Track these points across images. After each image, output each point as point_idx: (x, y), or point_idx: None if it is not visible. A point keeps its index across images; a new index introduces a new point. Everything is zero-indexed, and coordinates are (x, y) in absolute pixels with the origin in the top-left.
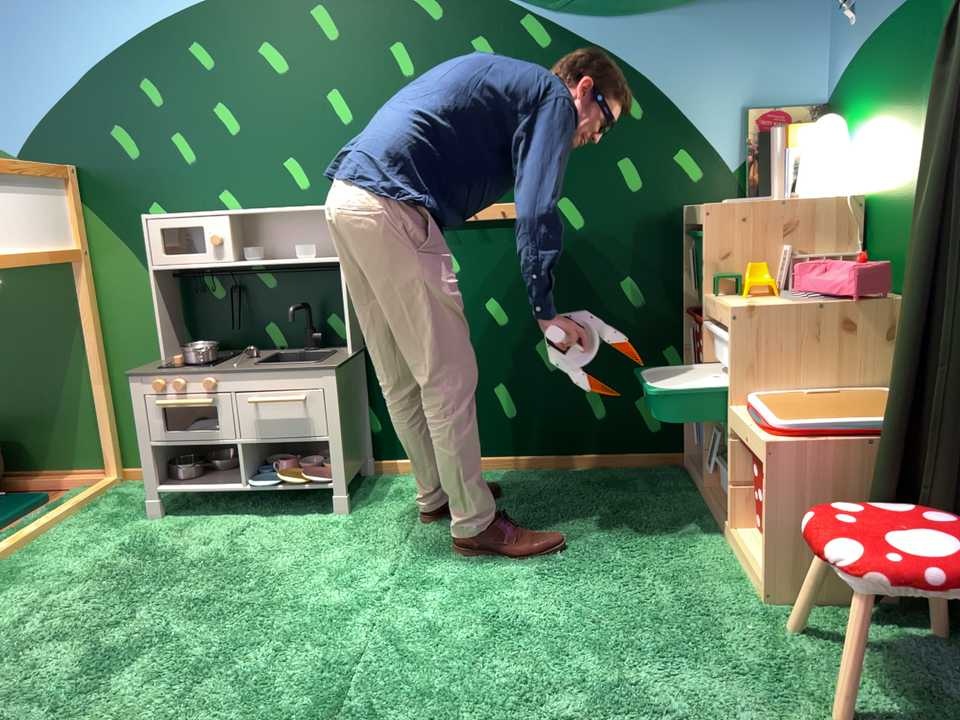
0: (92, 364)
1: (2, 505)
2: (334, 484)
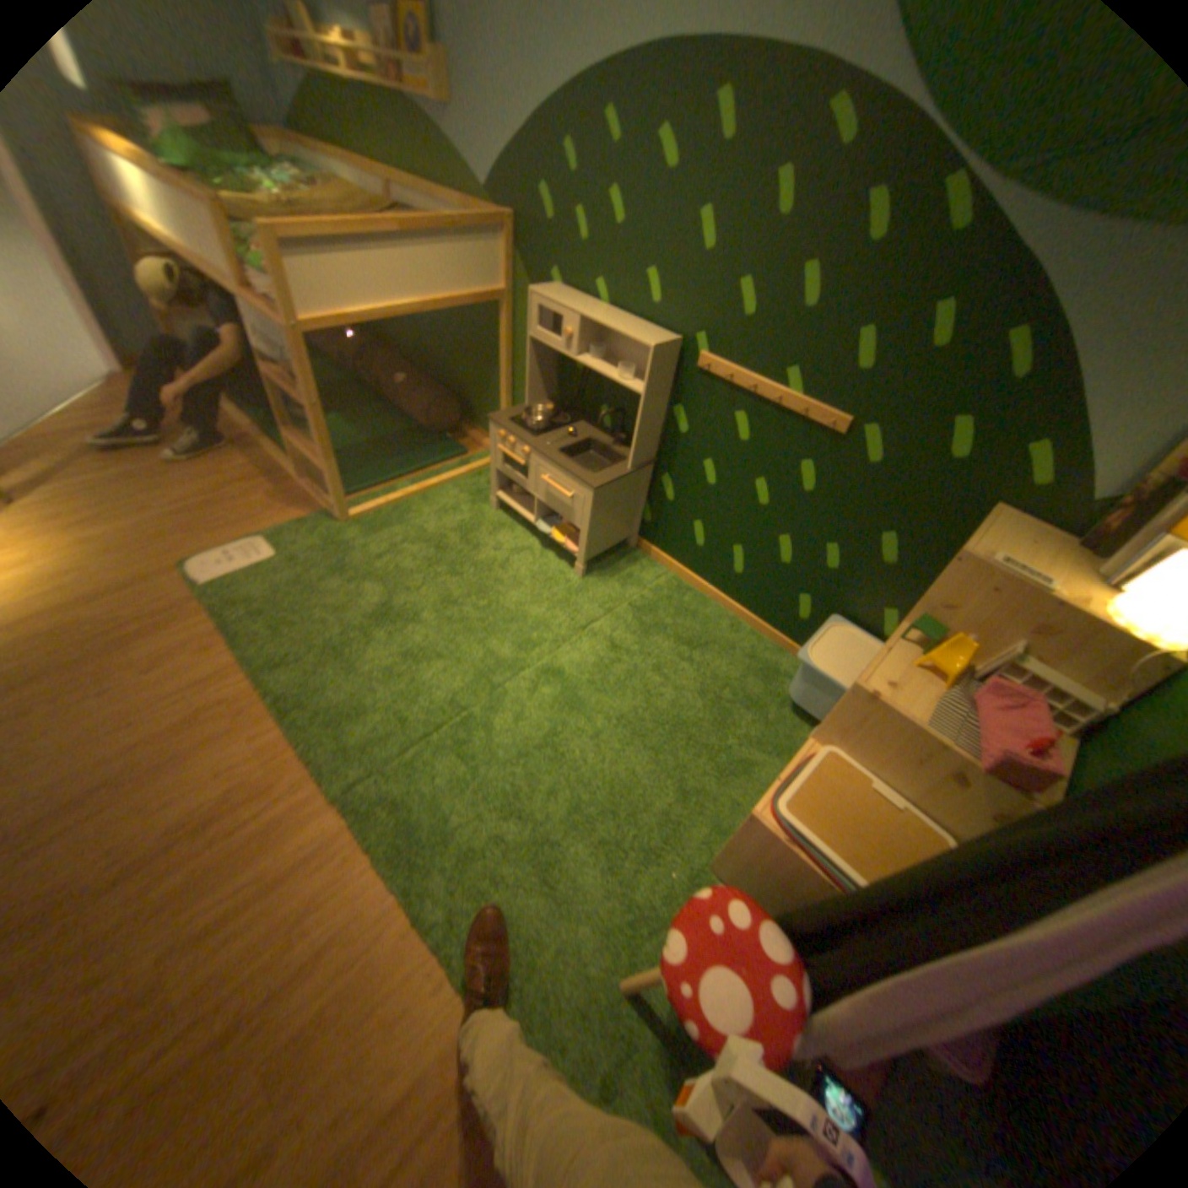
0: (502, 380)
1: (443, 449)
2: (578, 558)
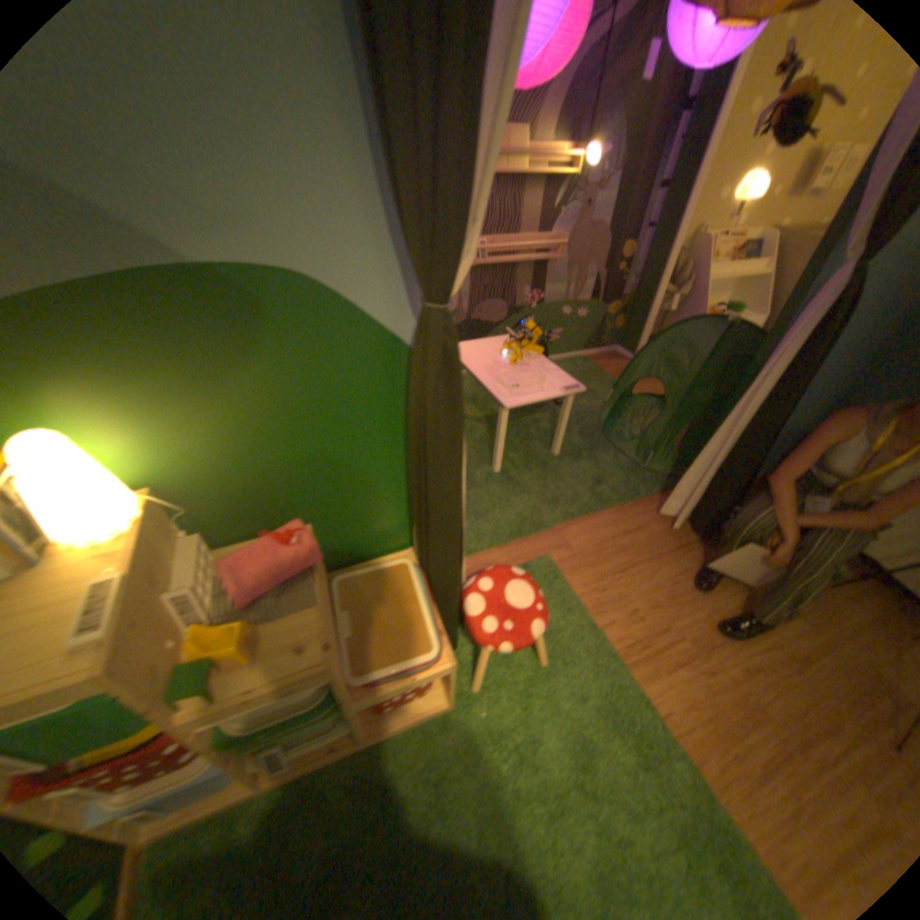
0: None
1: None
2: None
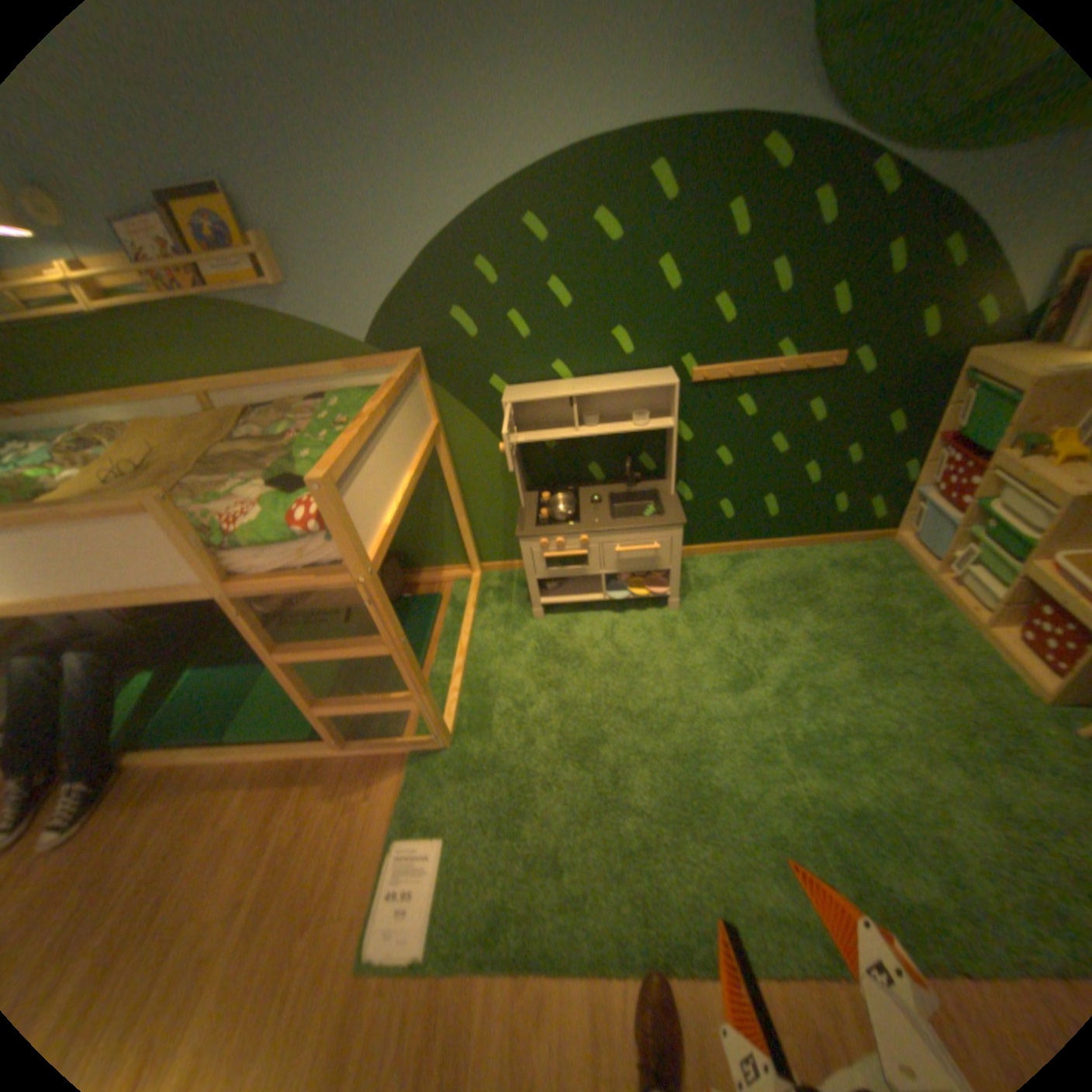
0: (455, 505)
1: (417, 608)
2: (670, 594)
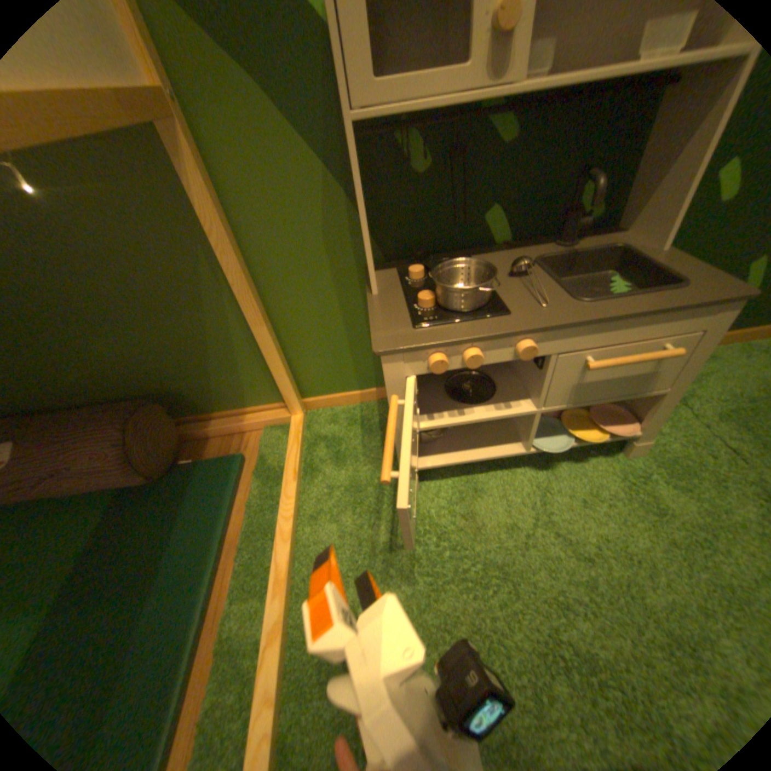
0: (245, 303)
1: (204, 484)
2: (646, 433)
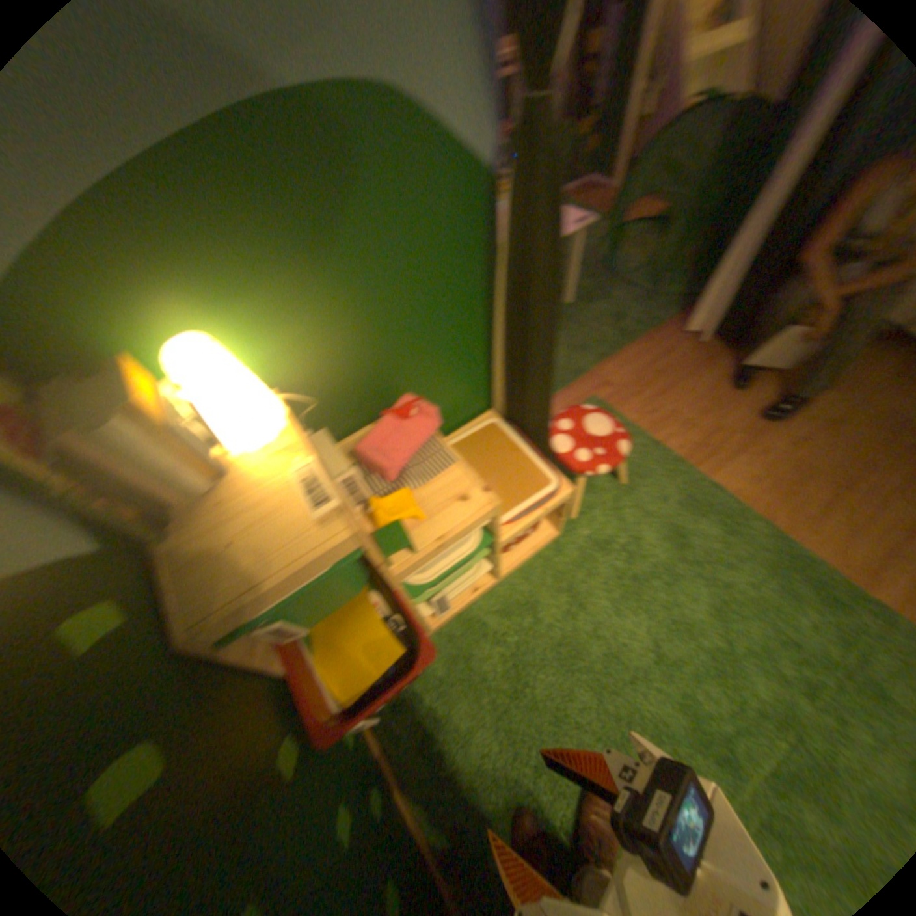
0: None
1: None
2: None
